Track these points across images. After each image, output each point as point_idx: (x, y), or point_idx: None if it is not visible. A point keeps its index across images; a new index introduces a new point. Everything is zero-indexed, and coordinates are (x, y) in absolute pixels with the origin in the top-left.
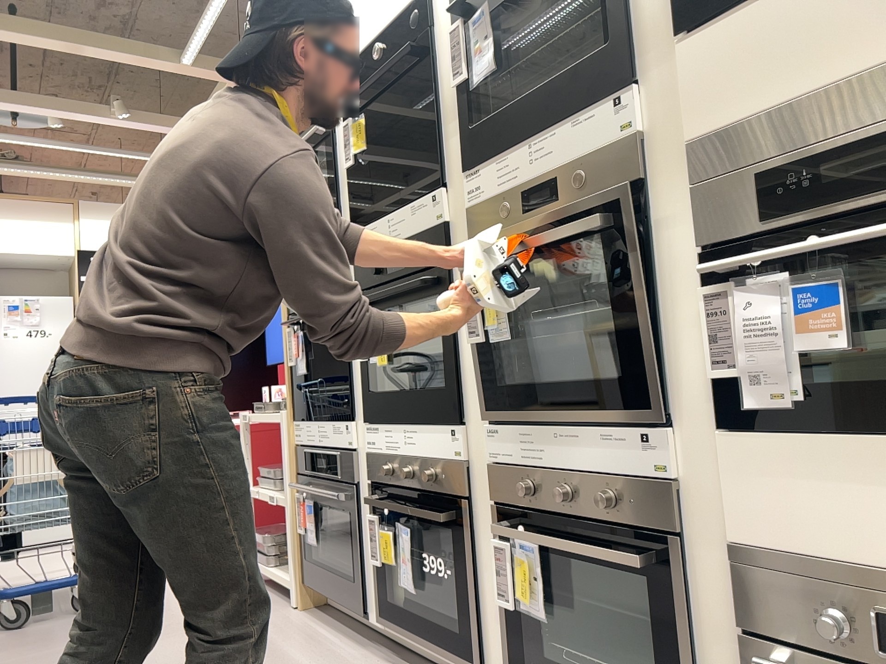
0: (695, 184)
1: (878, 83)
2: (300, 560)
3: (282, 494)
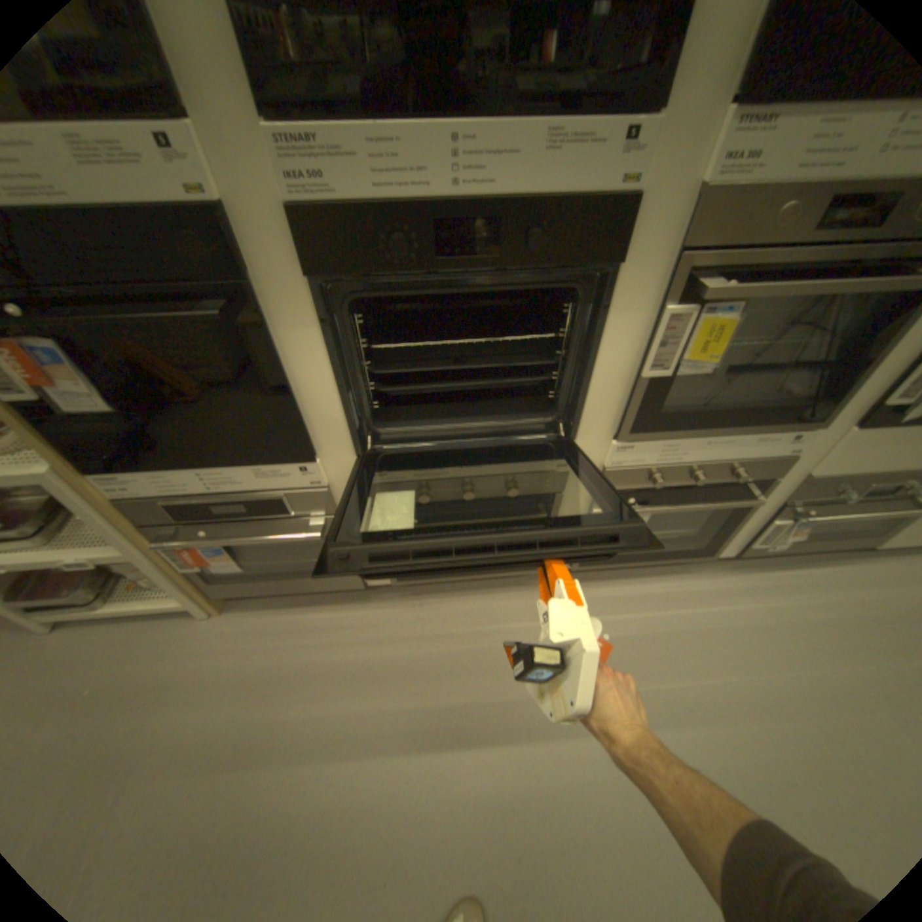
0: None
1: None
2: (197, 588)
3: (84, 547)
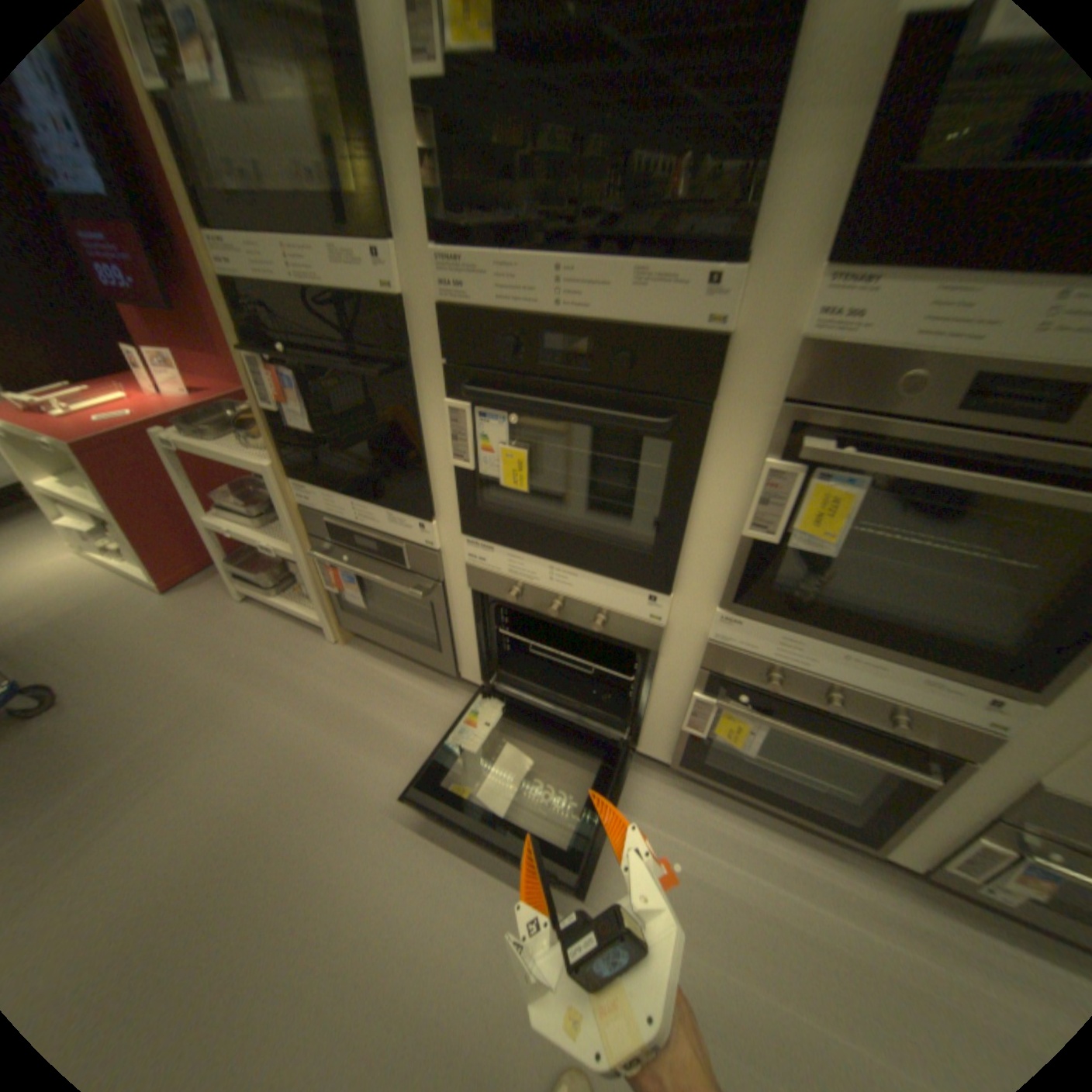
0: None
1: None
2: (335, 610)
3: (278, 540)
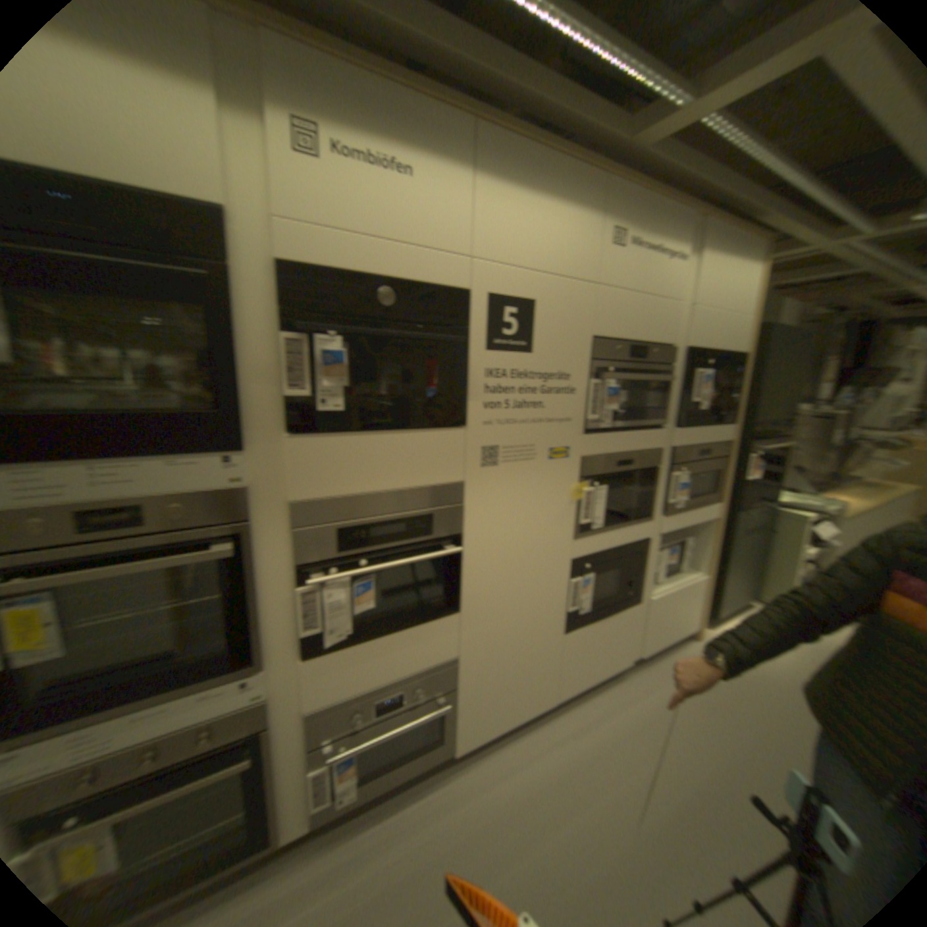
0: (293, 531)
1: (392, 499)
2: None
3: None
